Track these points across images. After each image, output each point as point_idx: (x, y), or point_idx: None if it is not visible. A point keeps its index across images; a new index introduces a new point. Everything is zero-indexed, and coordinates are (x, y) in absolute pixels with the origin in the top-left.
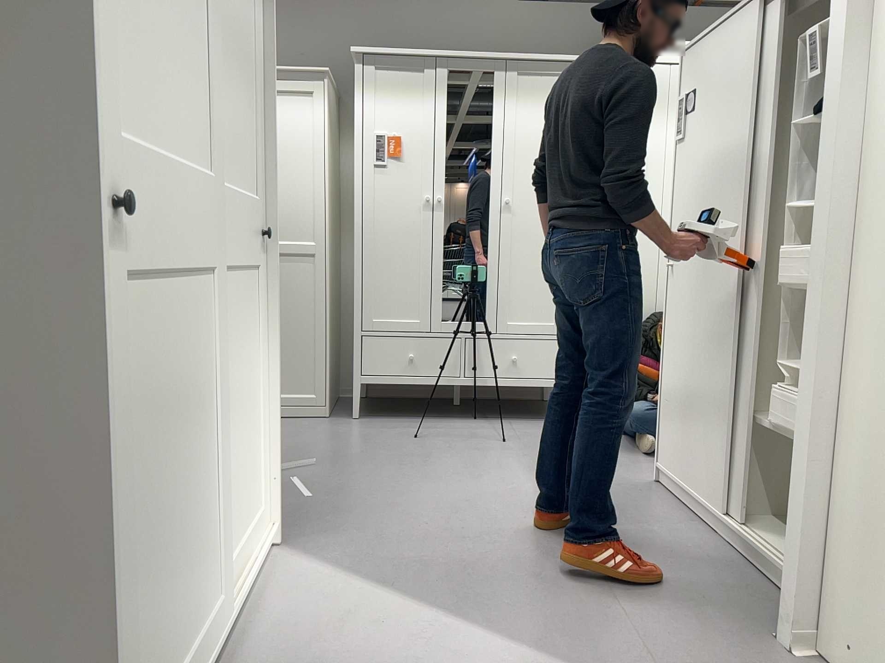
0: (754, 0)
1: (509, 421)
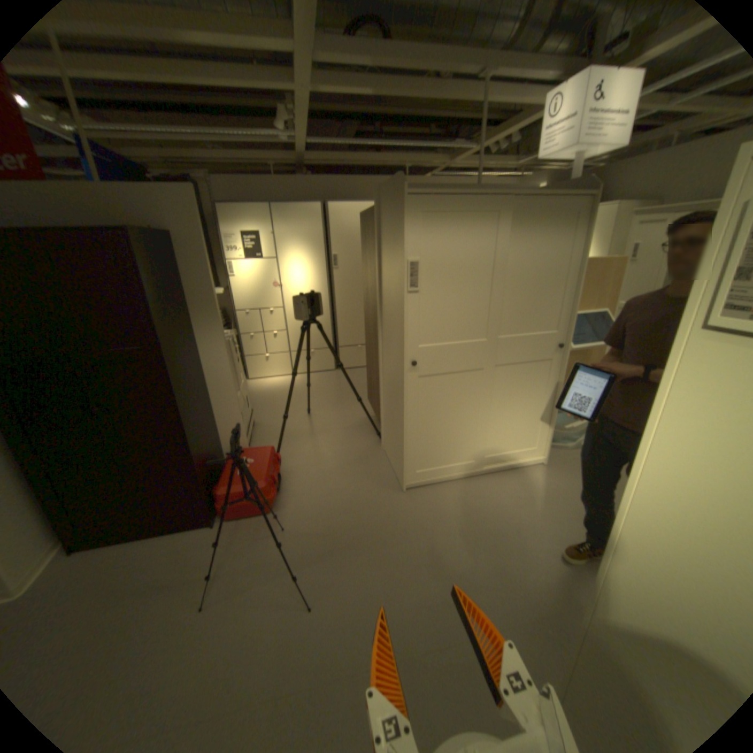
0: None
1: None
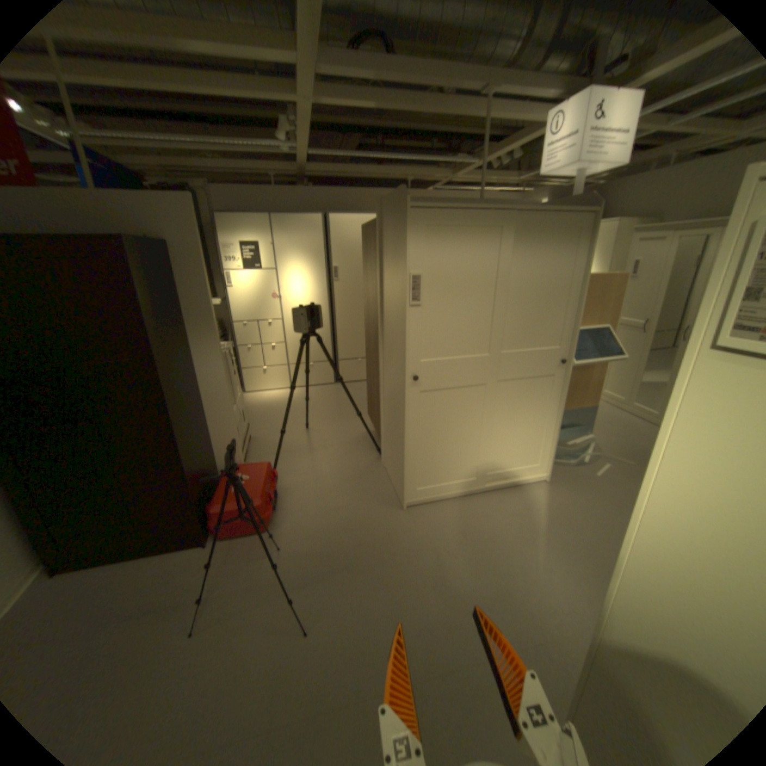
0: None
1: None
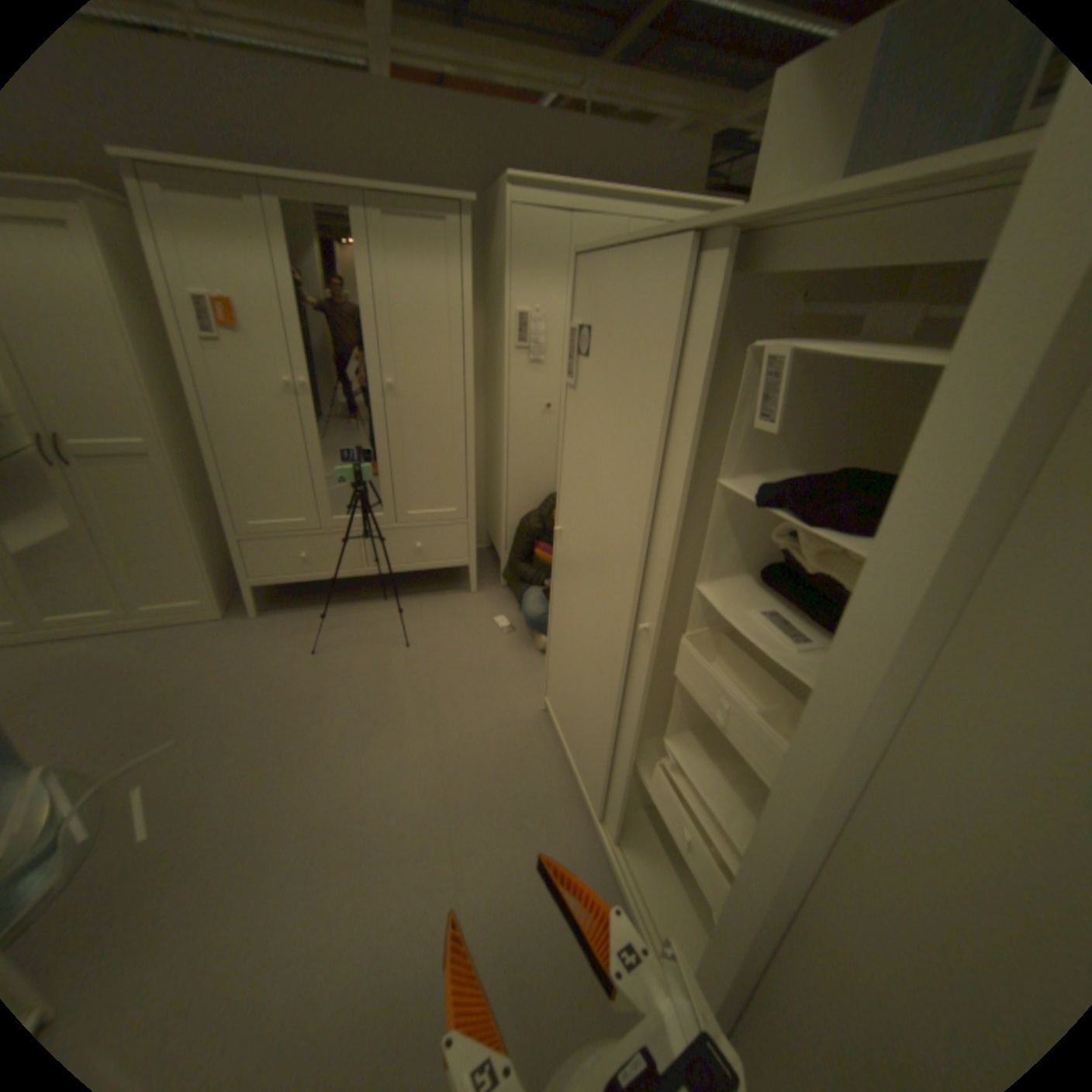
0: (681, 232)
1: (418, 599)
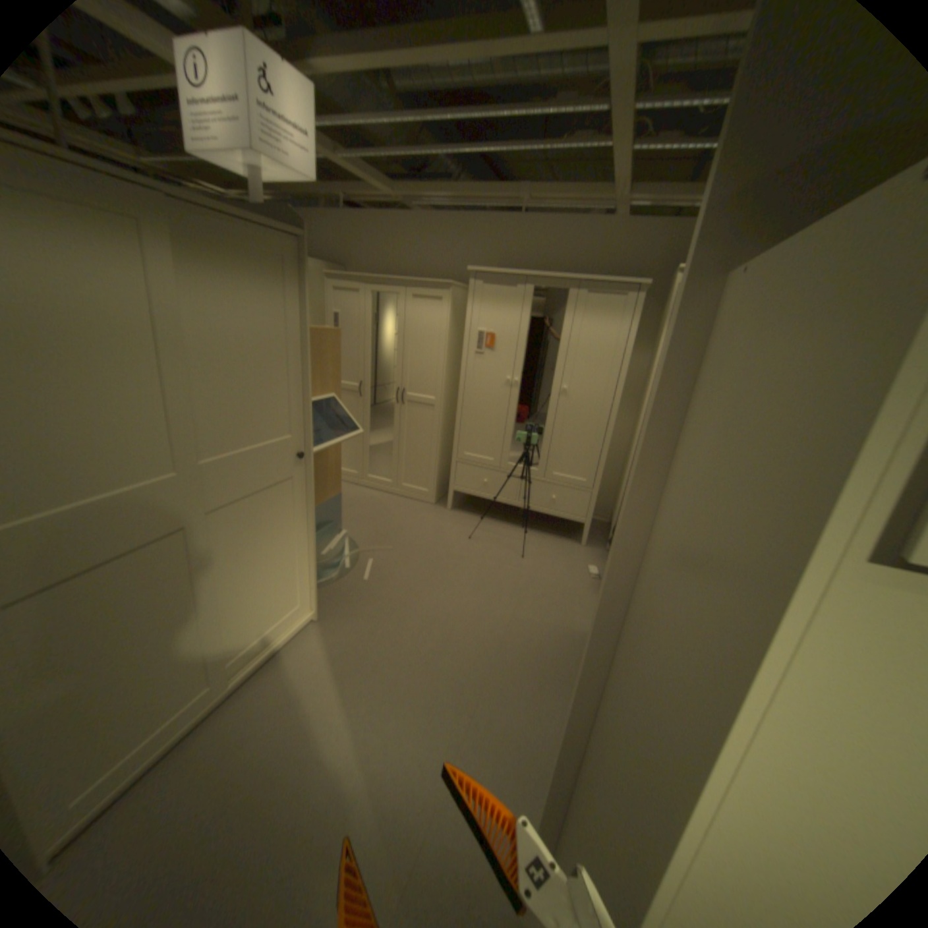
0: None
1: (543, 535)
